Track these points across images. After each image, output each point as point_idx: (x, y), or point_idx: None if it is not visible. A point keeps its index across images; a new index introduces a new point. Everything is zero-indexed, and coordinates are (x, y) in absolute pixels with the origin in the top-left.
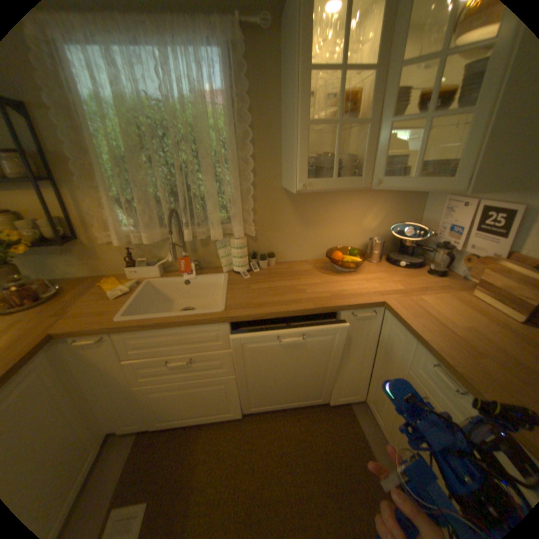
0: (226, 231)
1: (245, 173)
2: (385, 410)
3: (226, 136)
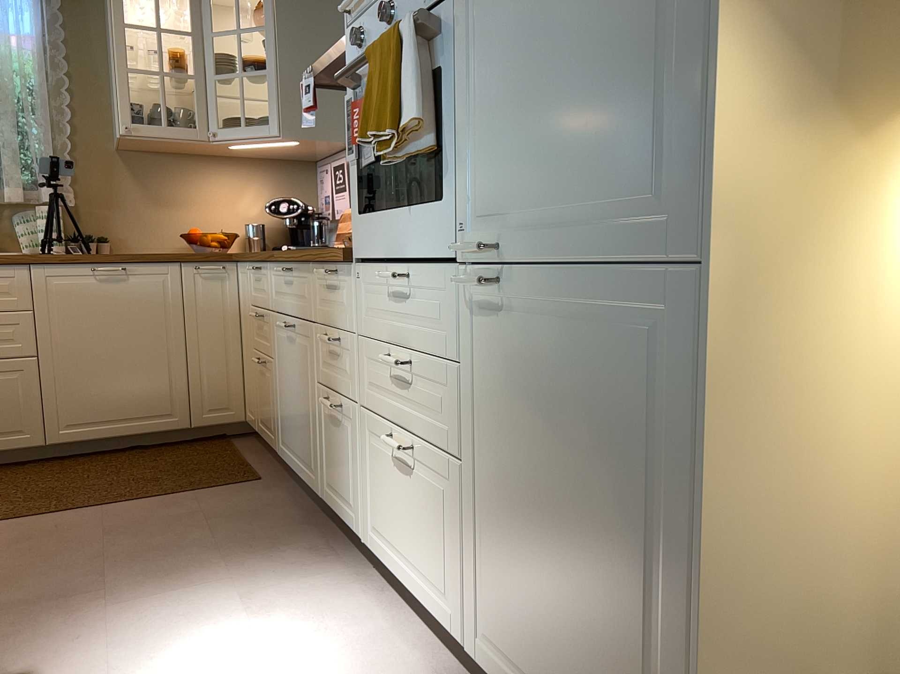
0: (30, 201)
1: (61, 126)
2: (251, 392)
3: (35, 82)
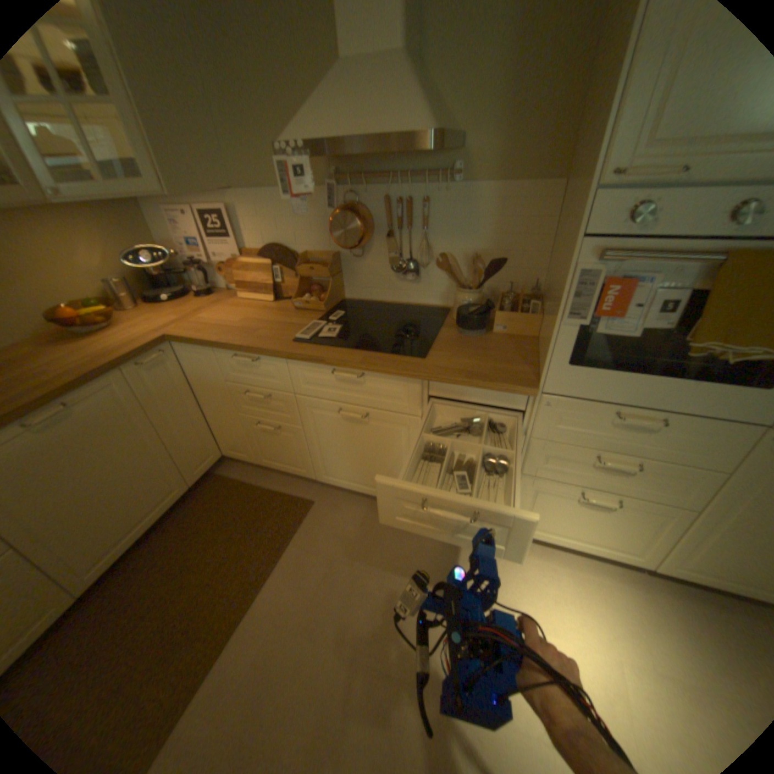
0: None
1: None
2: (237, 440)
3: None
